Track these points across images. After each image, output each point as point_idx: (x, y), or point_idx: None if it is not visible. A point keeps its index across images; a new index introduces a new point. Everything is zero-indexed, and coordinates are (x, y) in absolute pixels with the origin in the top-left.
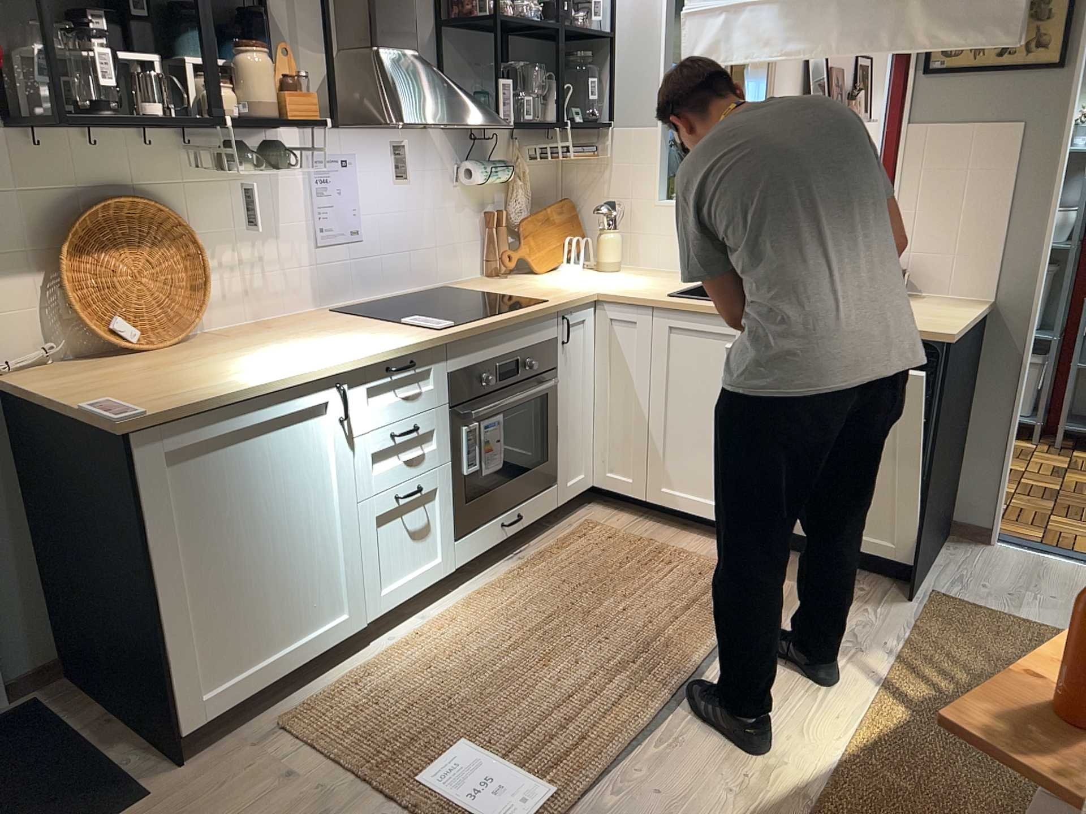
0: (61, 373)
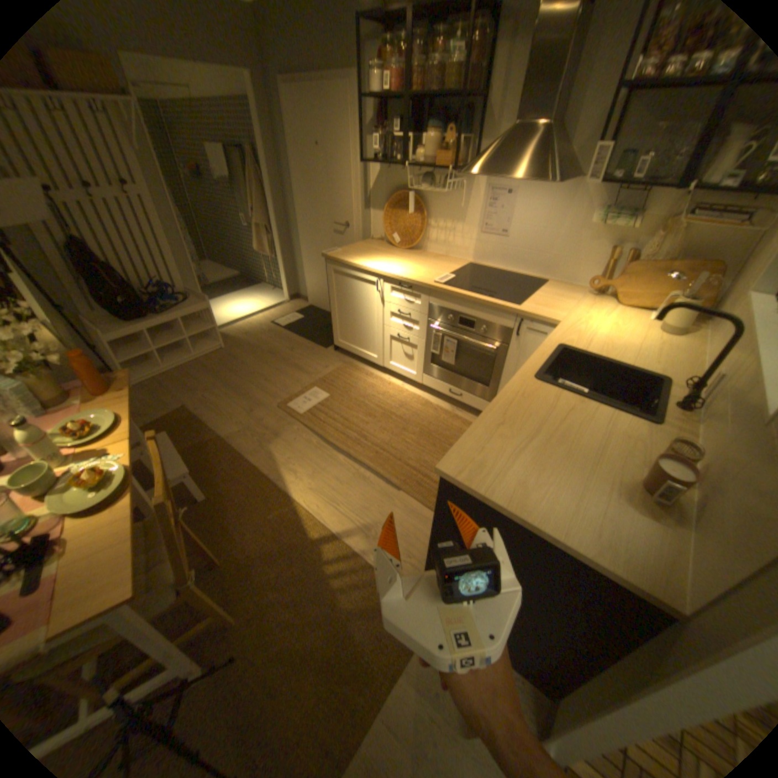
0: (374, 243)
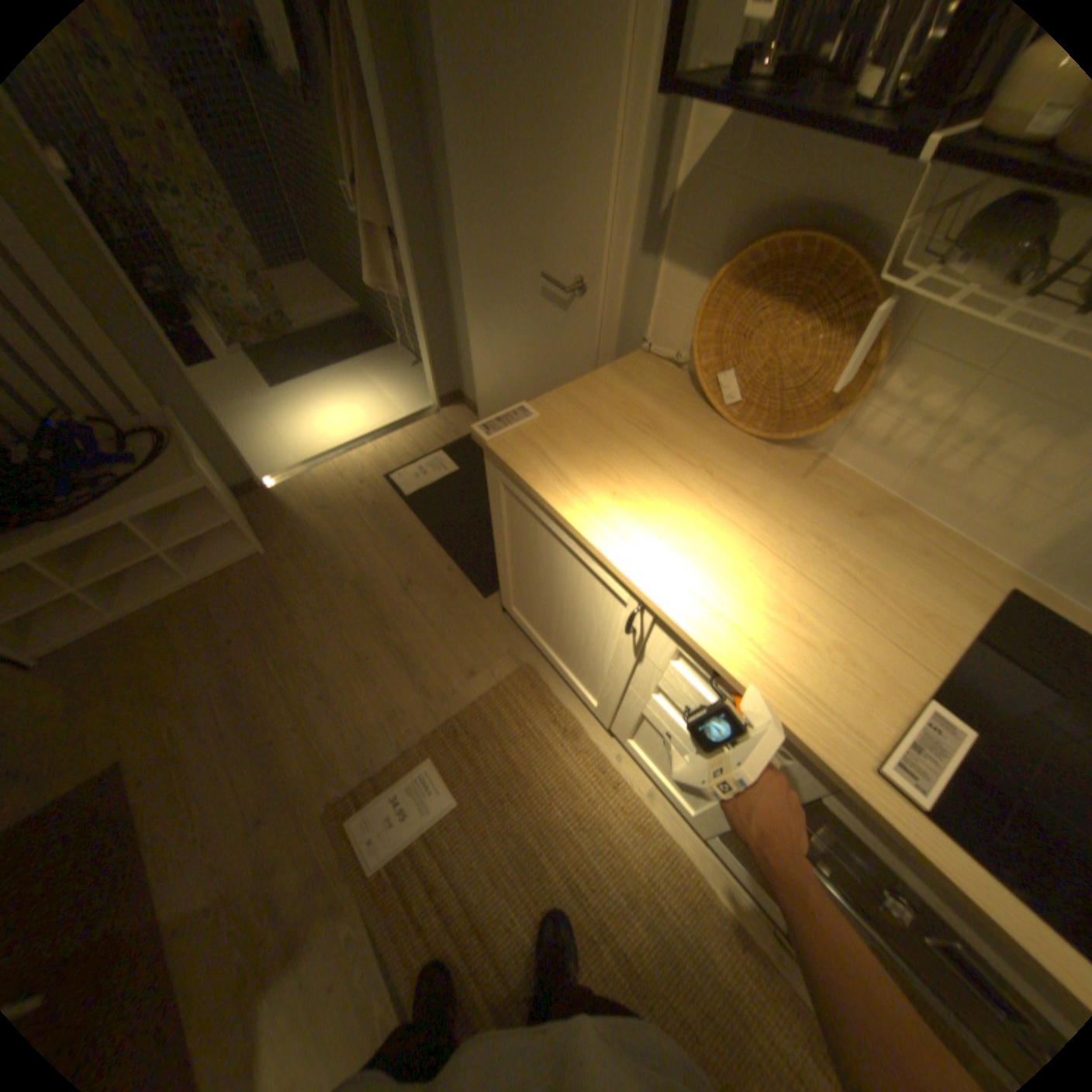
0: (654, 377)
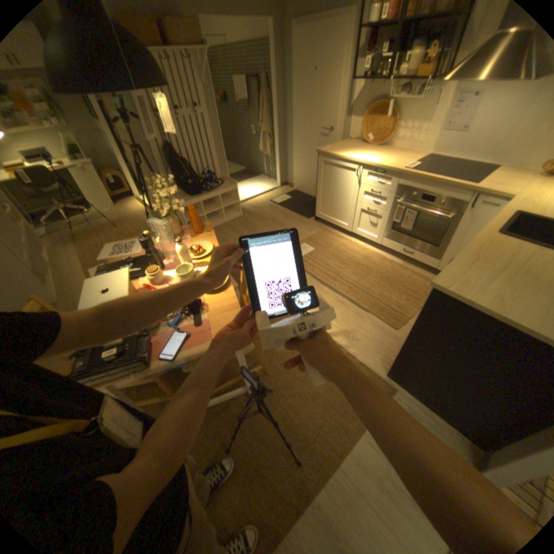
0: (352, 142)
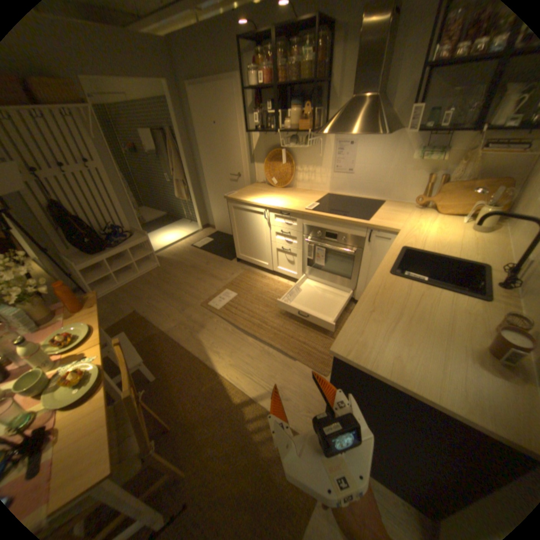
0: (259, 185)
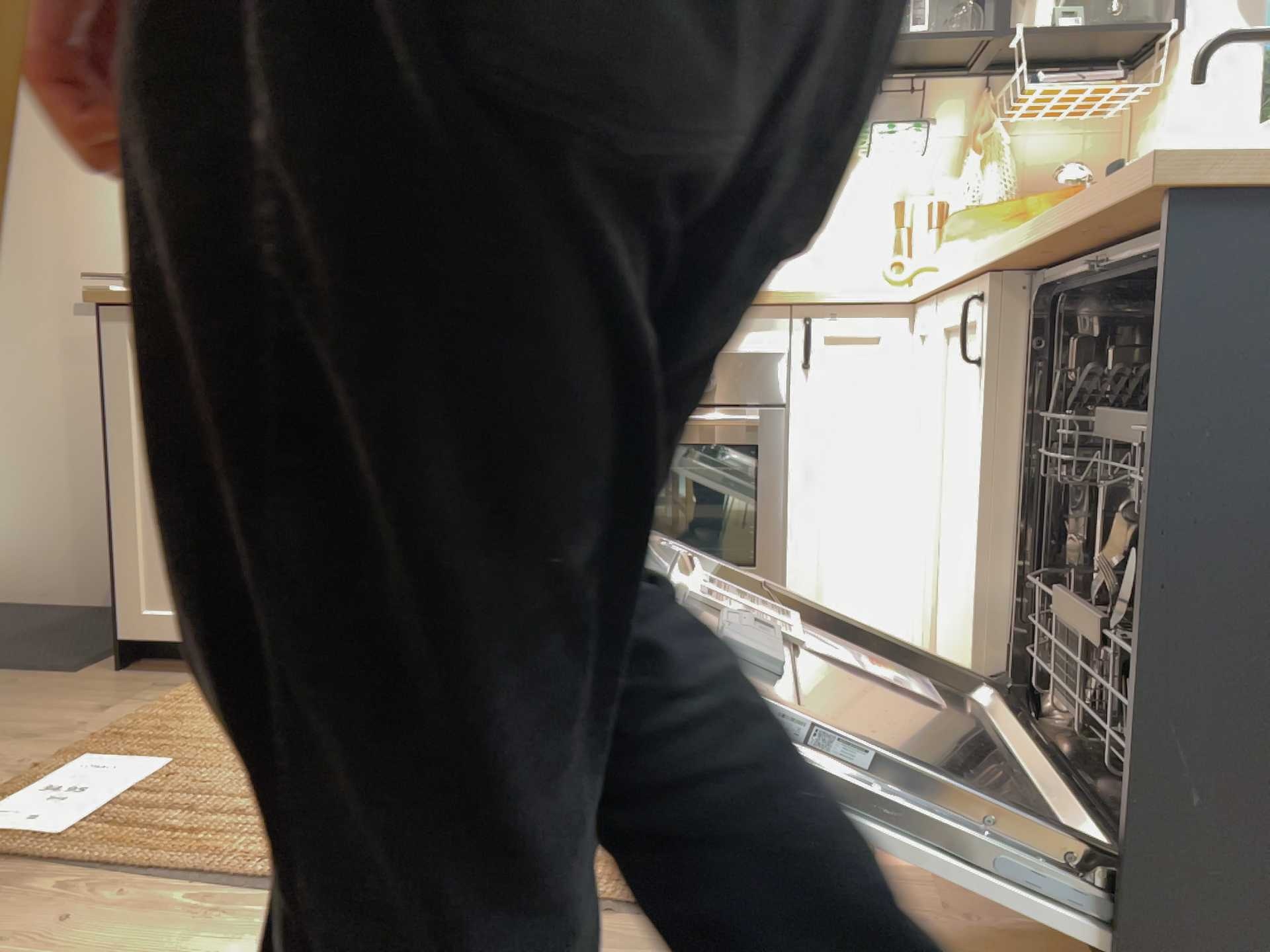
0: None
